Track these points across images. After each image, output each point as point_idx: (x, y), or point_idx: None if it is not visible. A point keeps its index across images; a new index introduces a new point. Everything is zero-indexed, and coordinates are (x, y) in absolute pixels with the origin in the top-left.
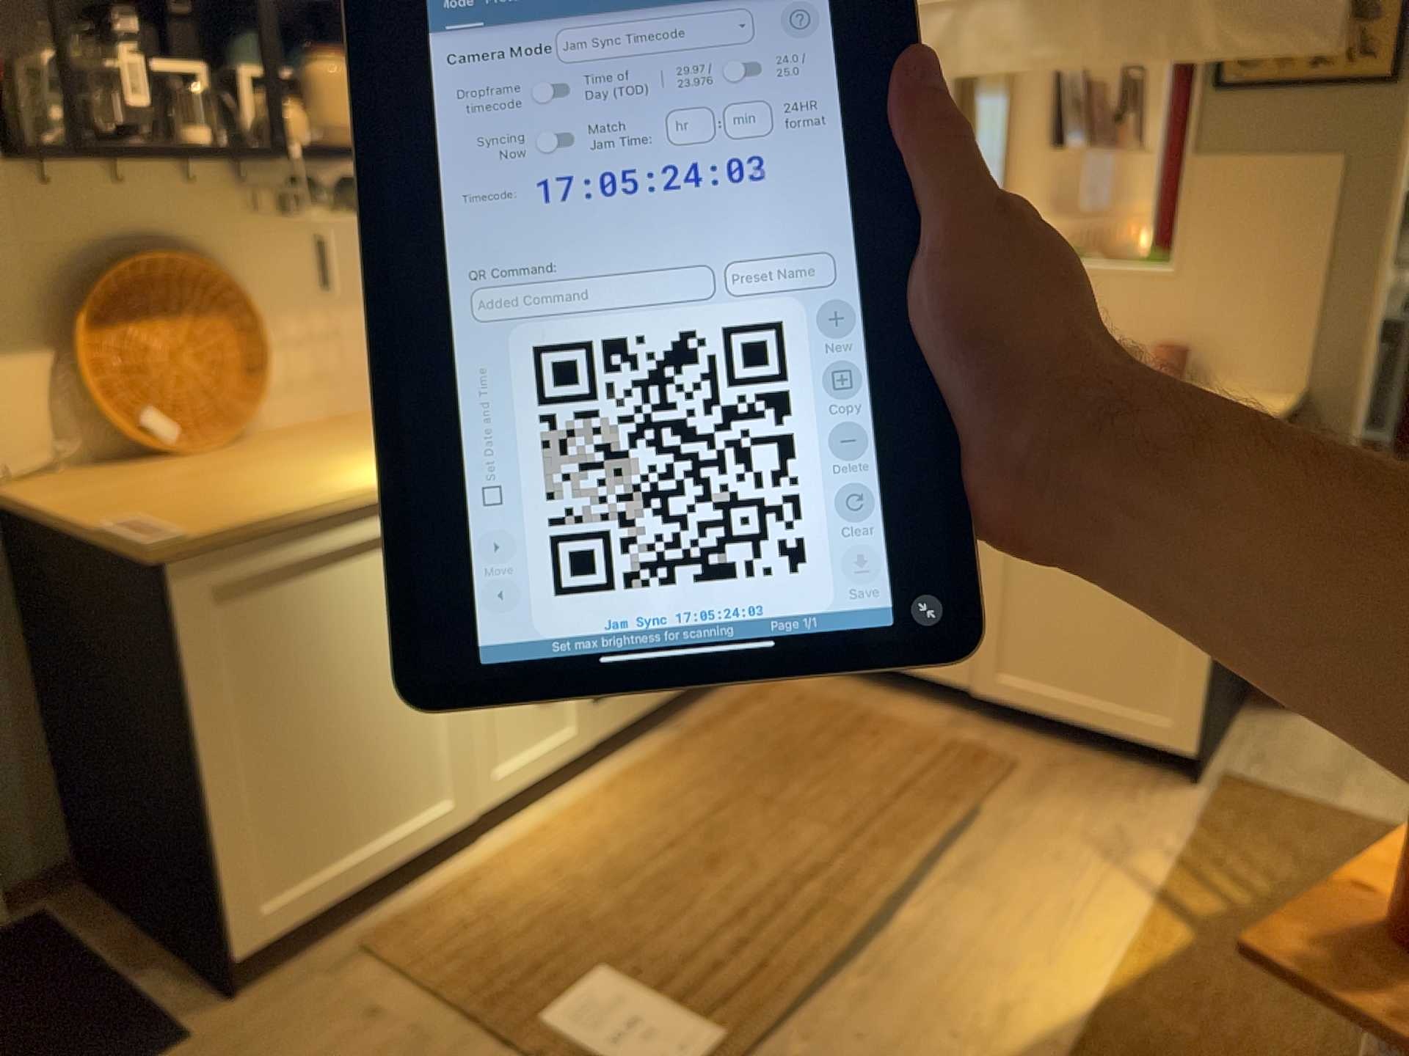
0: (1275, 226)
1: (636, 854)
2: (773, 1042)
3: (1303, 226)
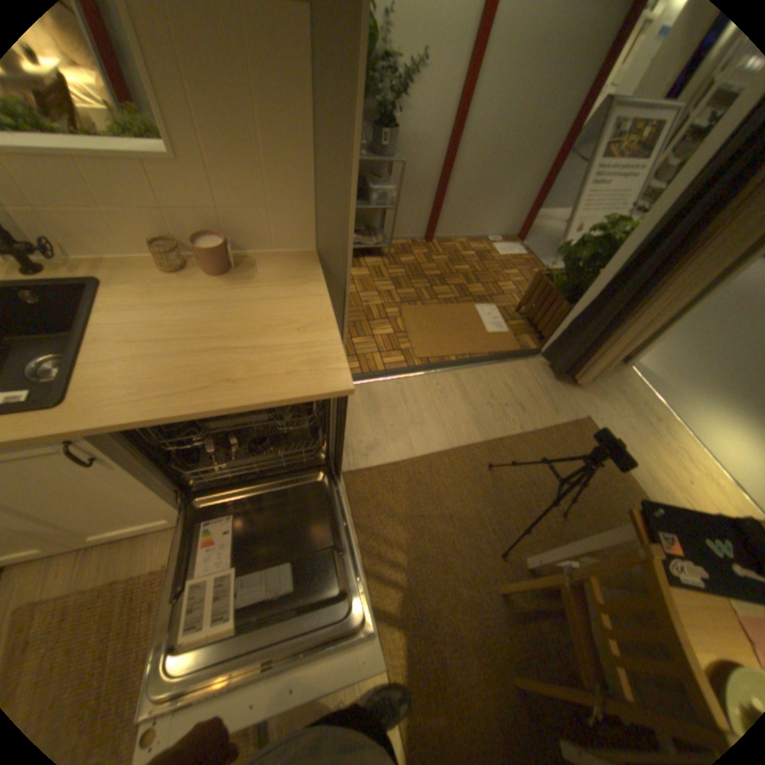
0: (254, 107)
1: None
2: None
3: (281, 109)
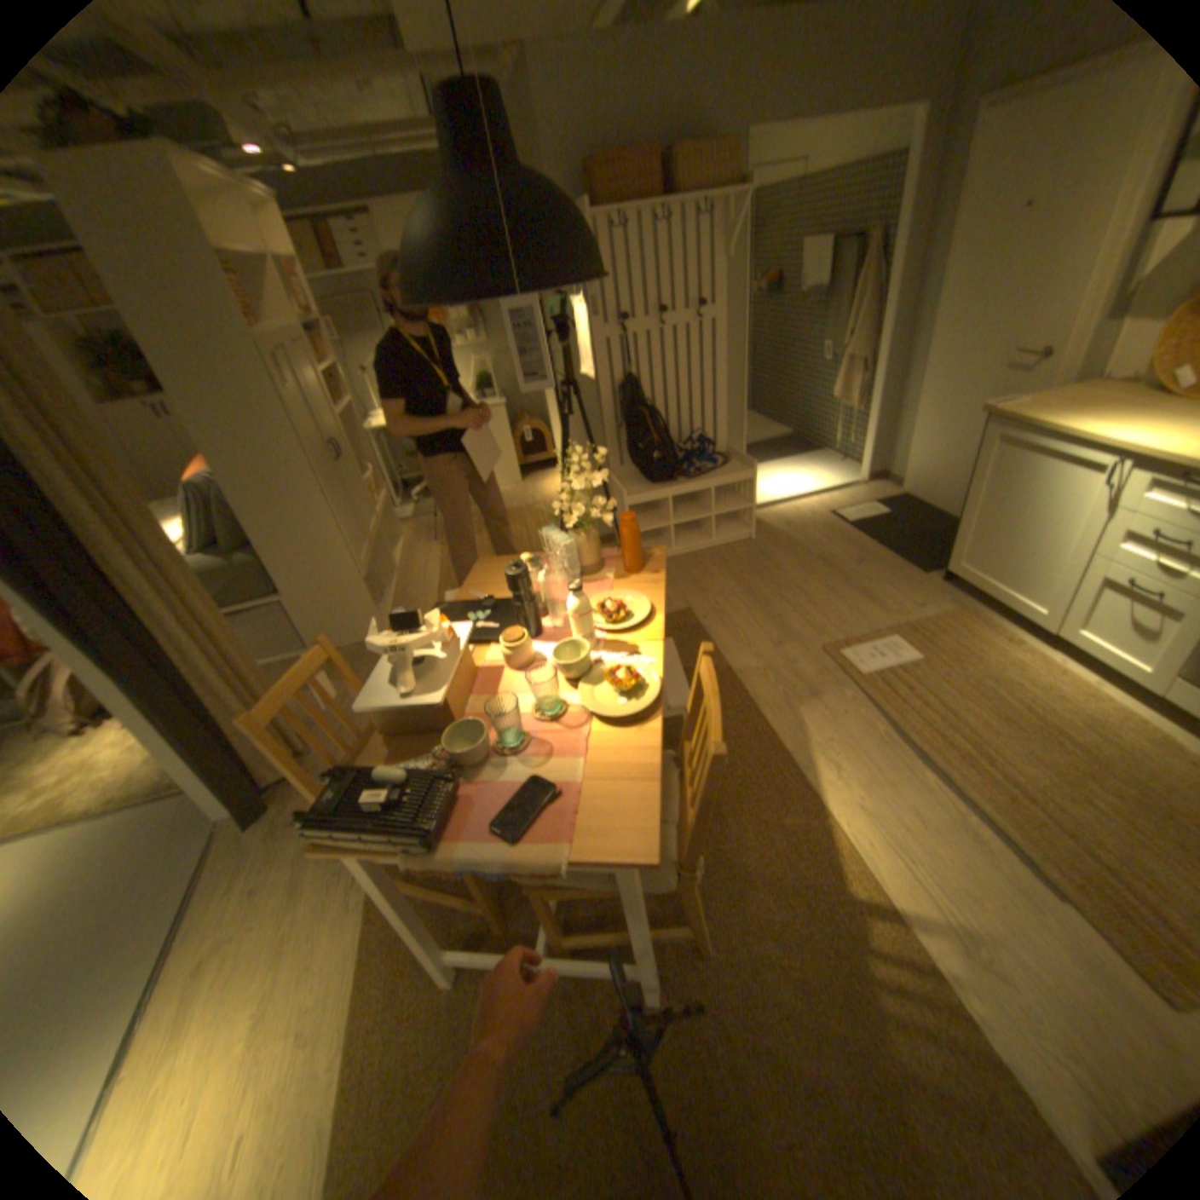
0: None
1: (1028, 696)
2: (859, 689)
3: None
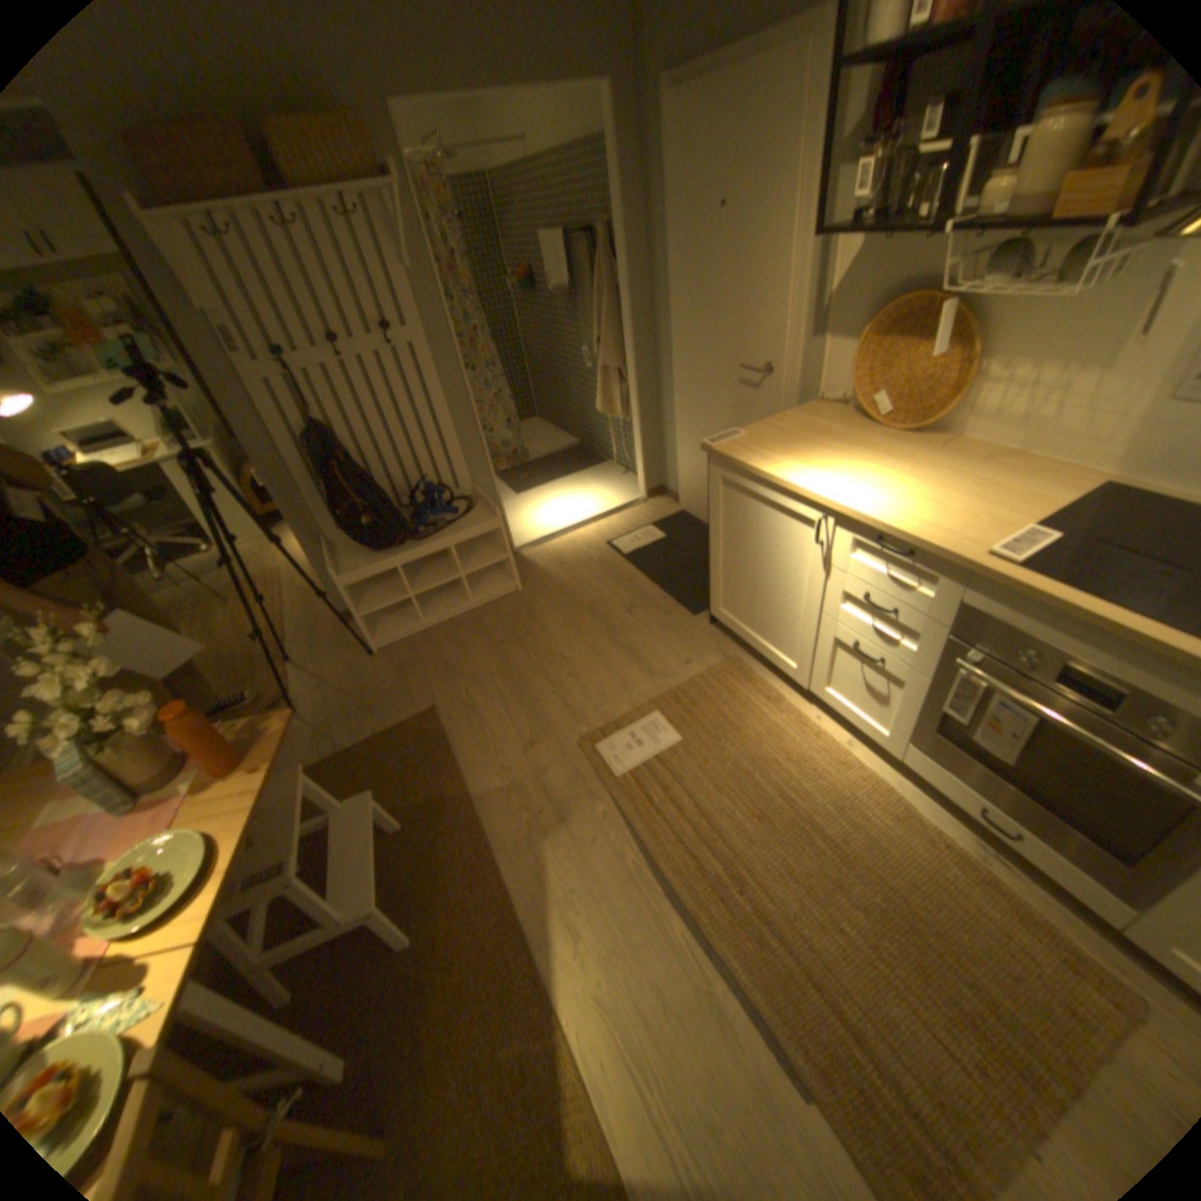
0: None
1: (783, 776)
2: (611, 799)
3: None
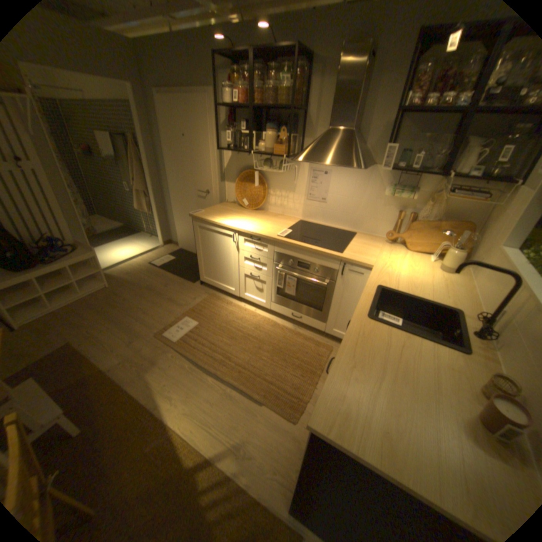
0: None
1: (236, 324)
2: (174, 350)
3: None
